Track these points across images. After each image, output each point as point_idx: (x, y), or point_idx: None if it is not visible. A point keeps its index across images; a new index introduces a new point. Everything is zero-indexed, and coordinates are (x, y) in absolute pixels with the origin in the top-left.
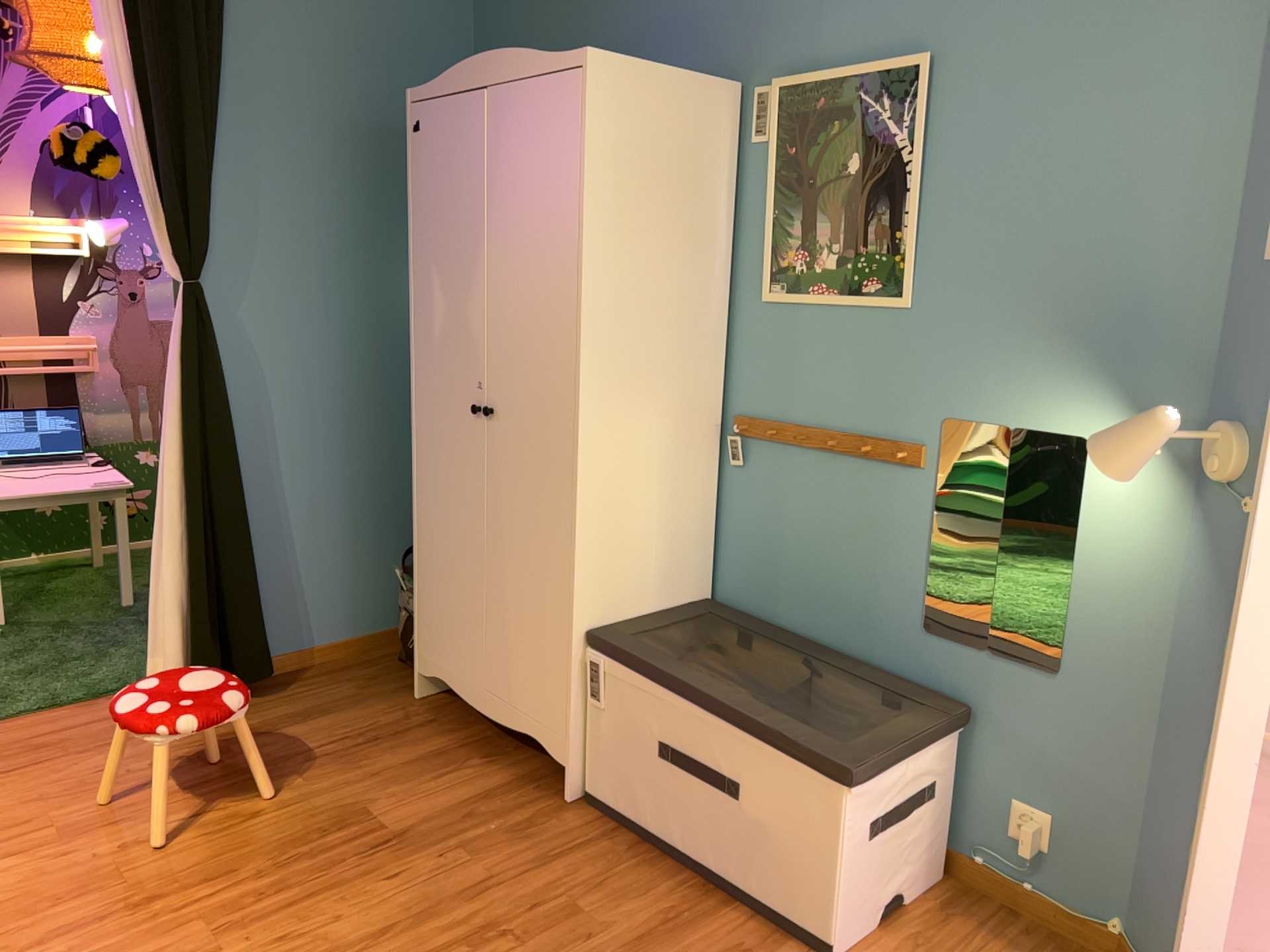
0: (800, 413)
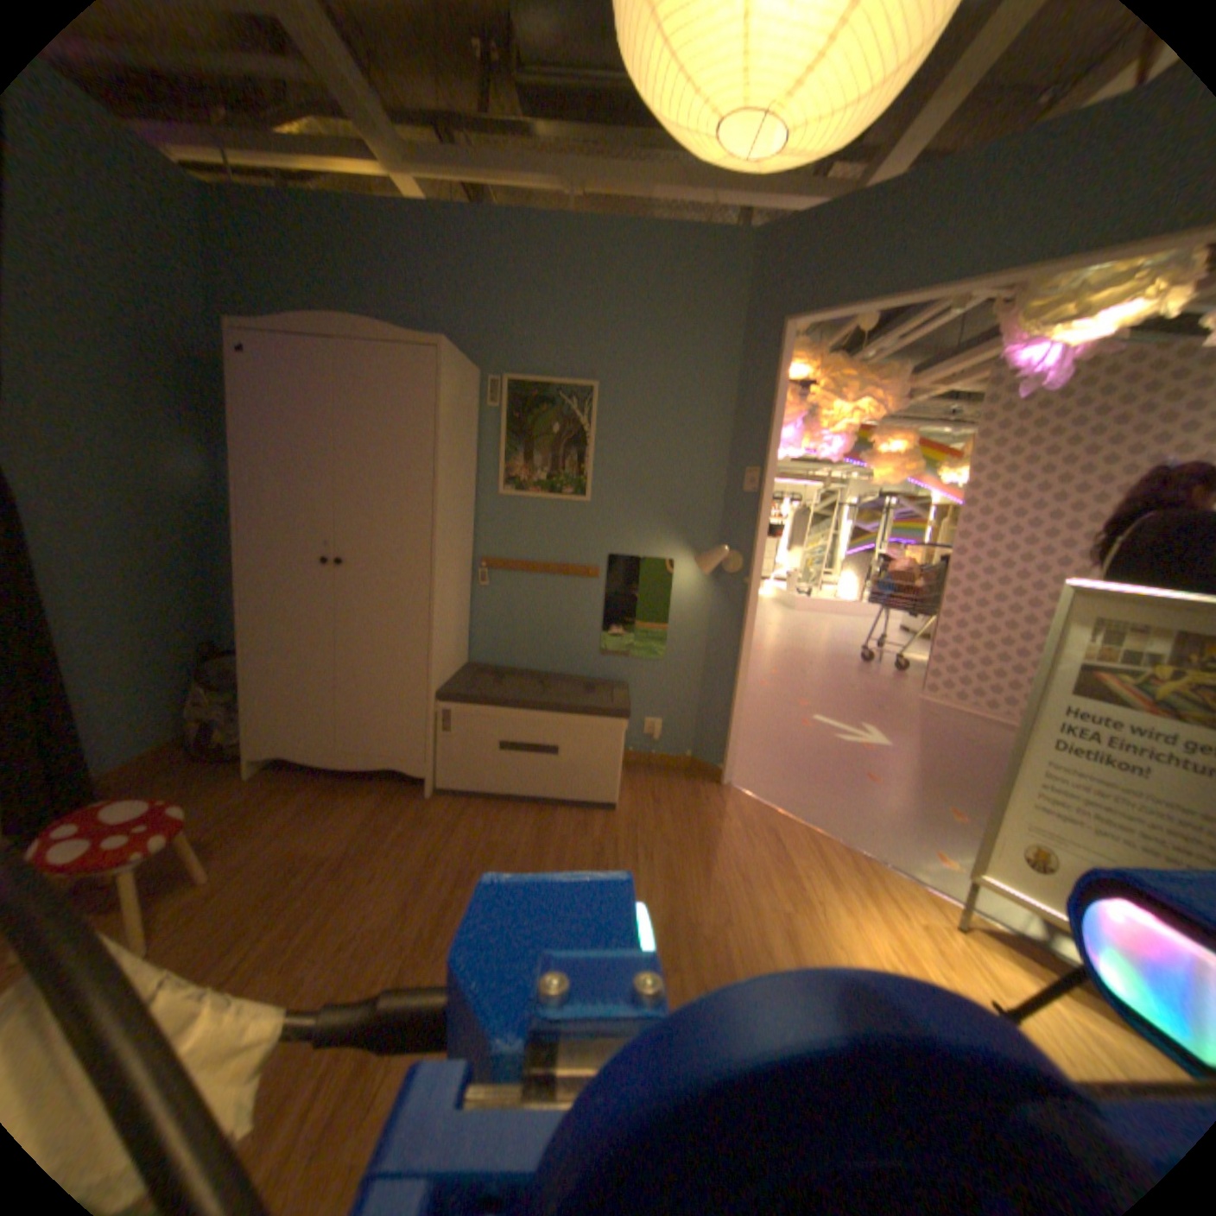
0: (524, 555)
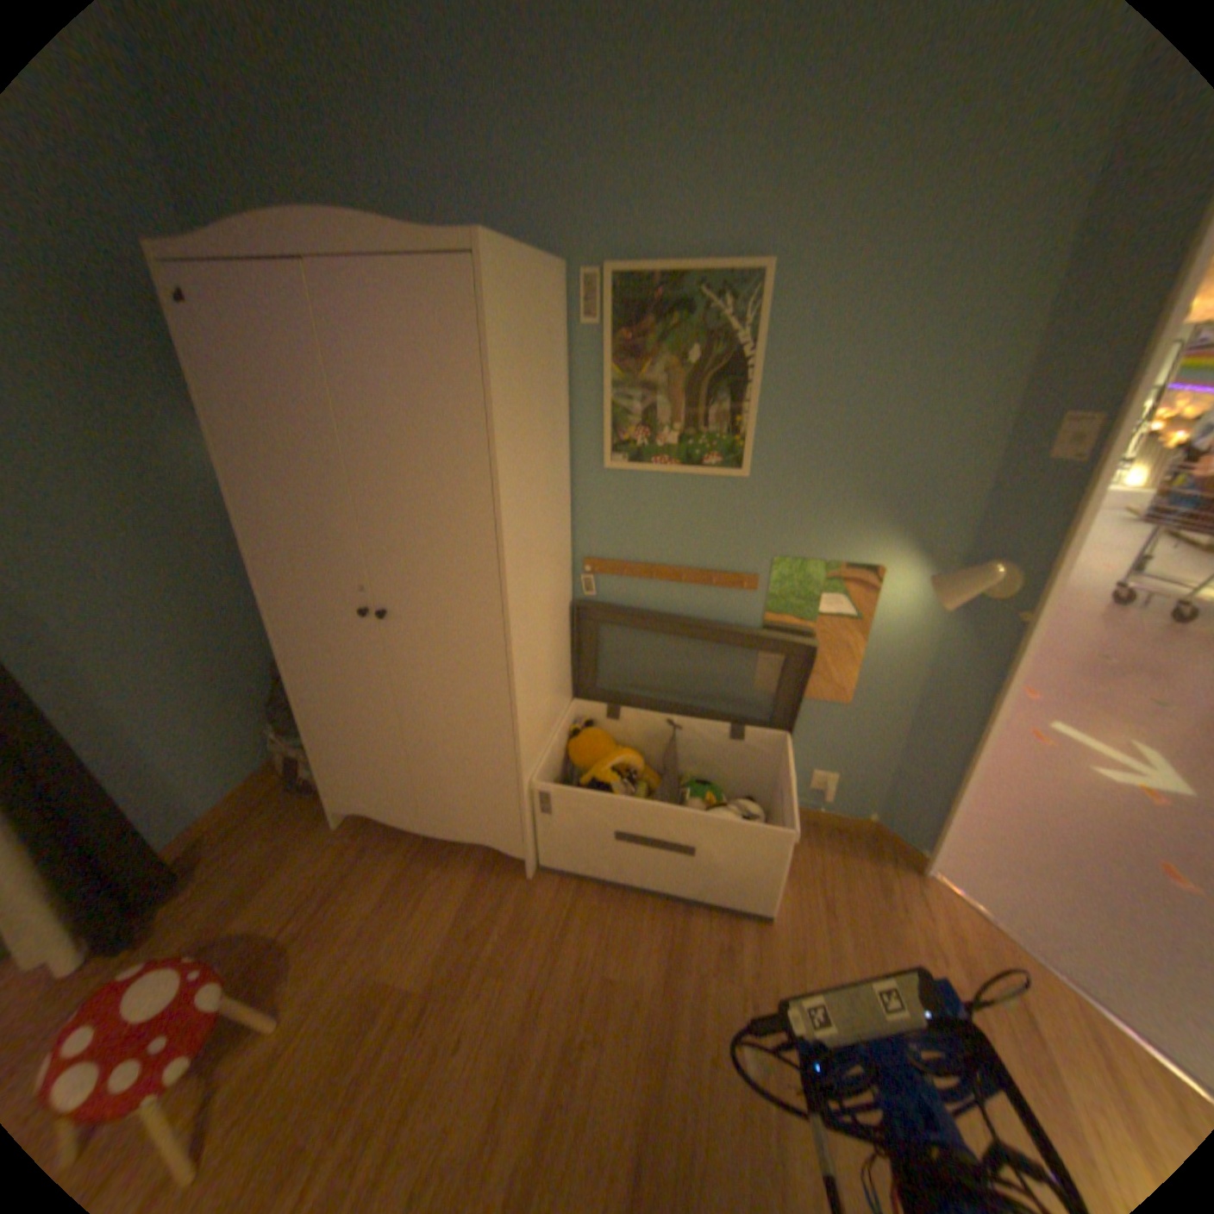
0: (647, 554)
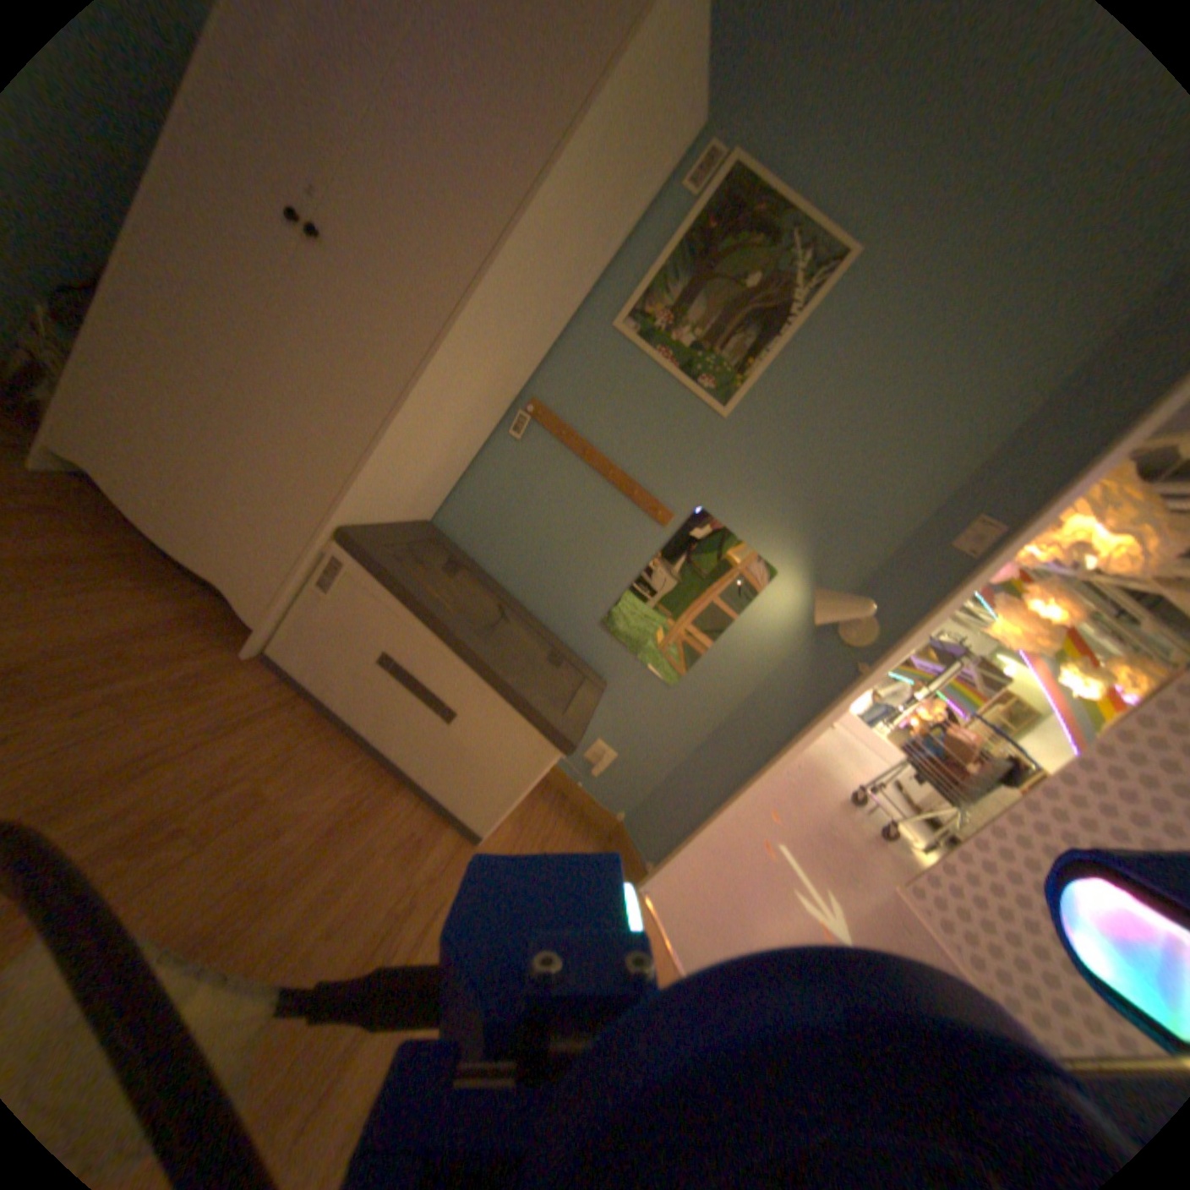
0: (591, 436)
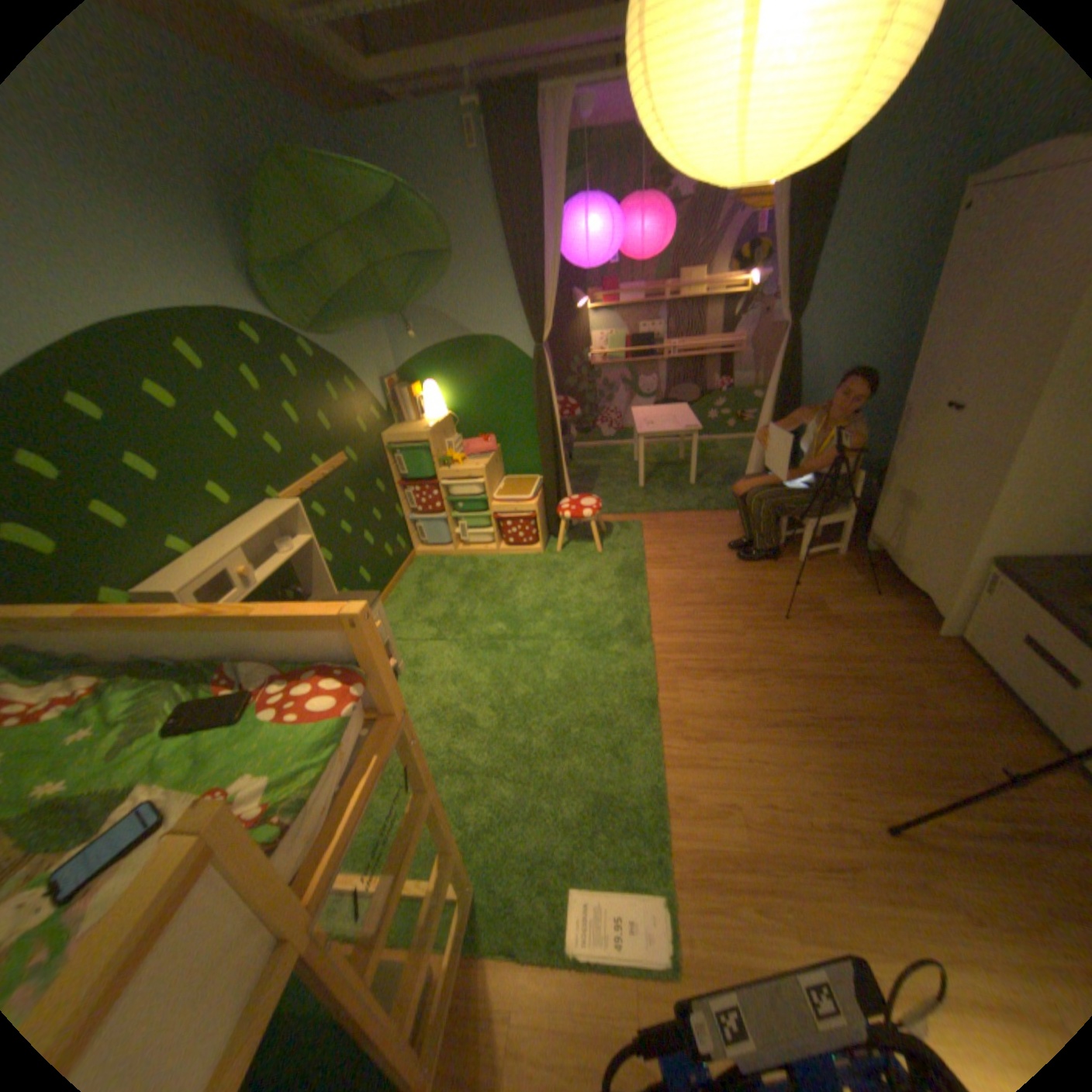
0: None
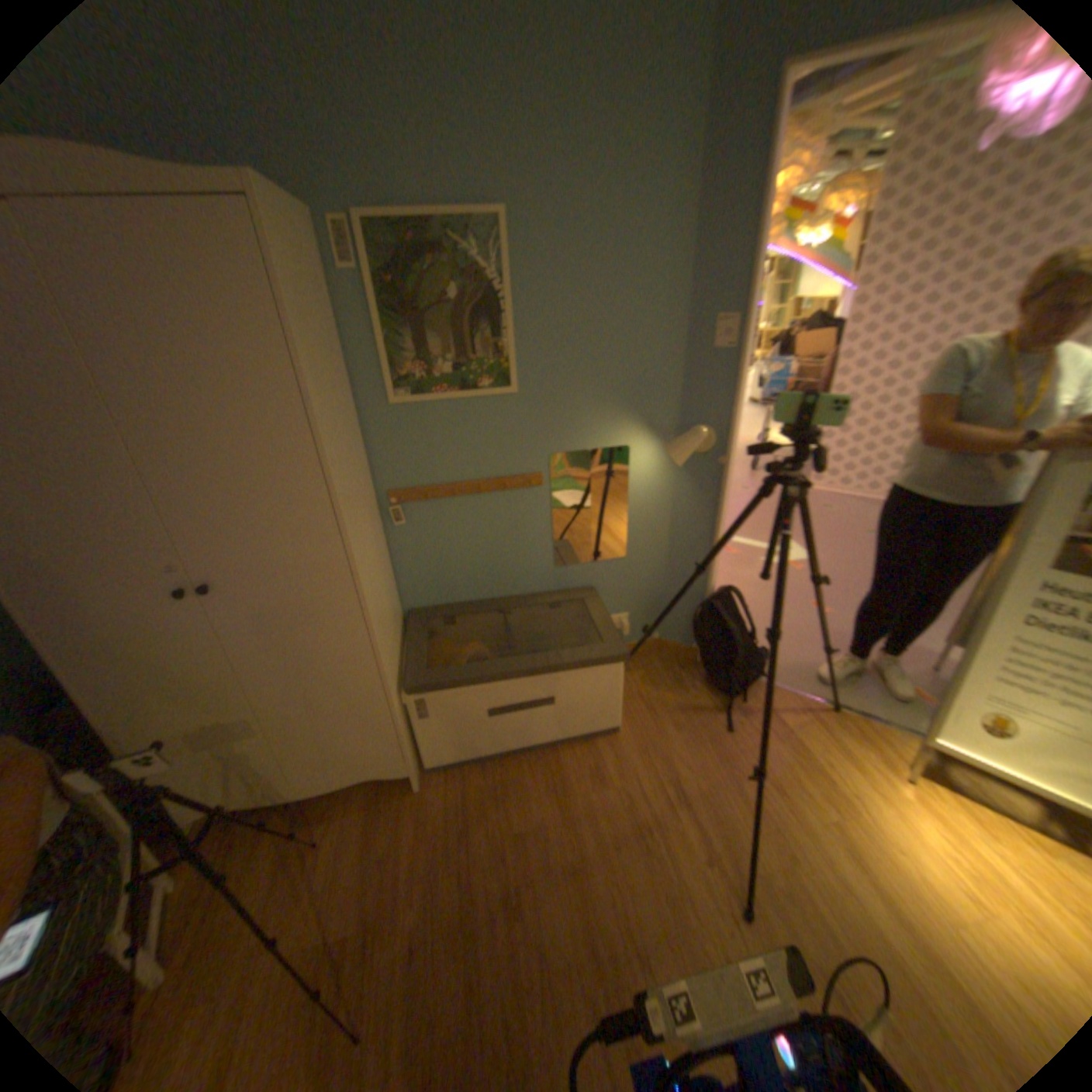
0: (445, 478)
